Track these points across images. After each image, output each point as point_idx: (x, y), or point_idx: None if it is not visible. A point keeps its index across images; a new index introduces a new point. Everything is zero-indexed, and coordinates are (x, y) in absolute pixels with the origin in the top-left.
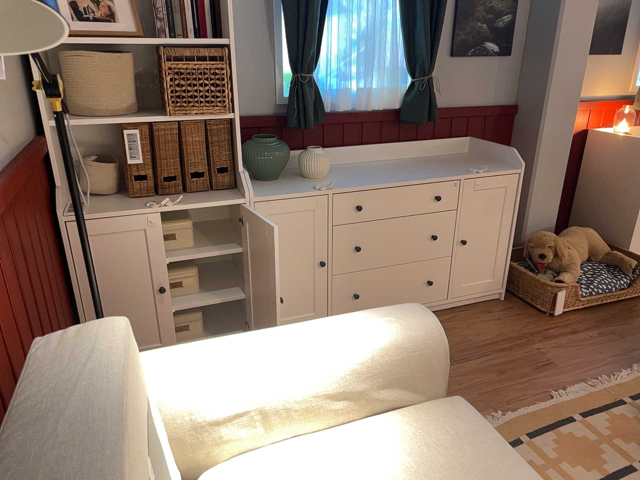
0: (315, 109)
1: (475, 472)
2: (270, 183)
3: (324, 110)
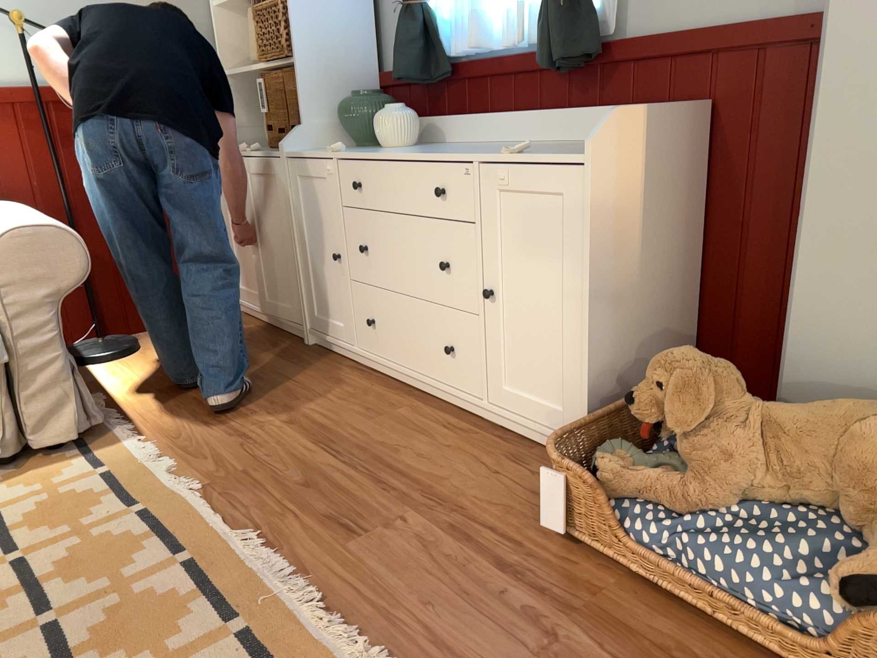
0: (420, 53)
1: None
2: (347, 149)
3: (445, 55)
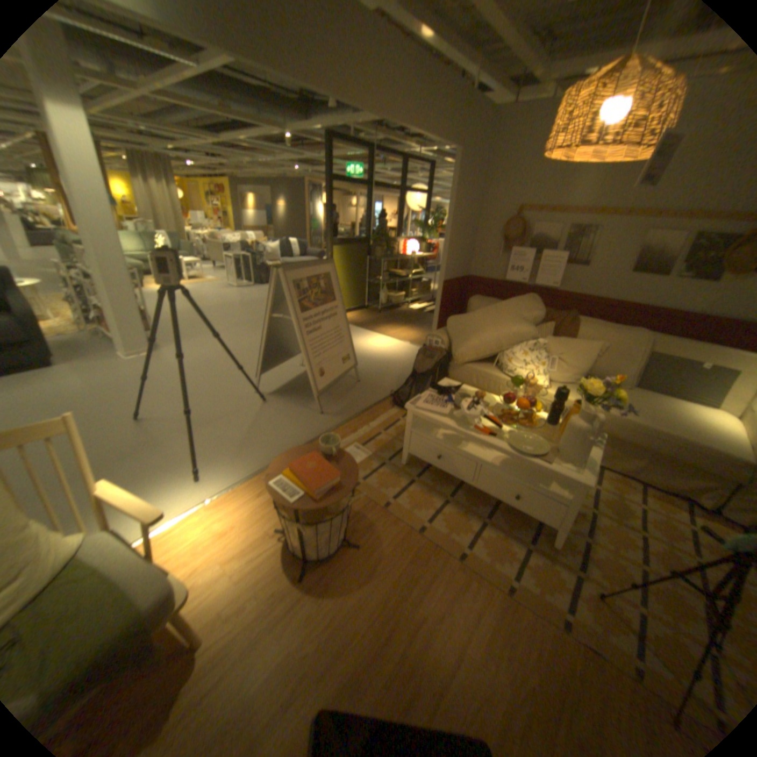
0: None
1: (699, 434)
2: None
3: None
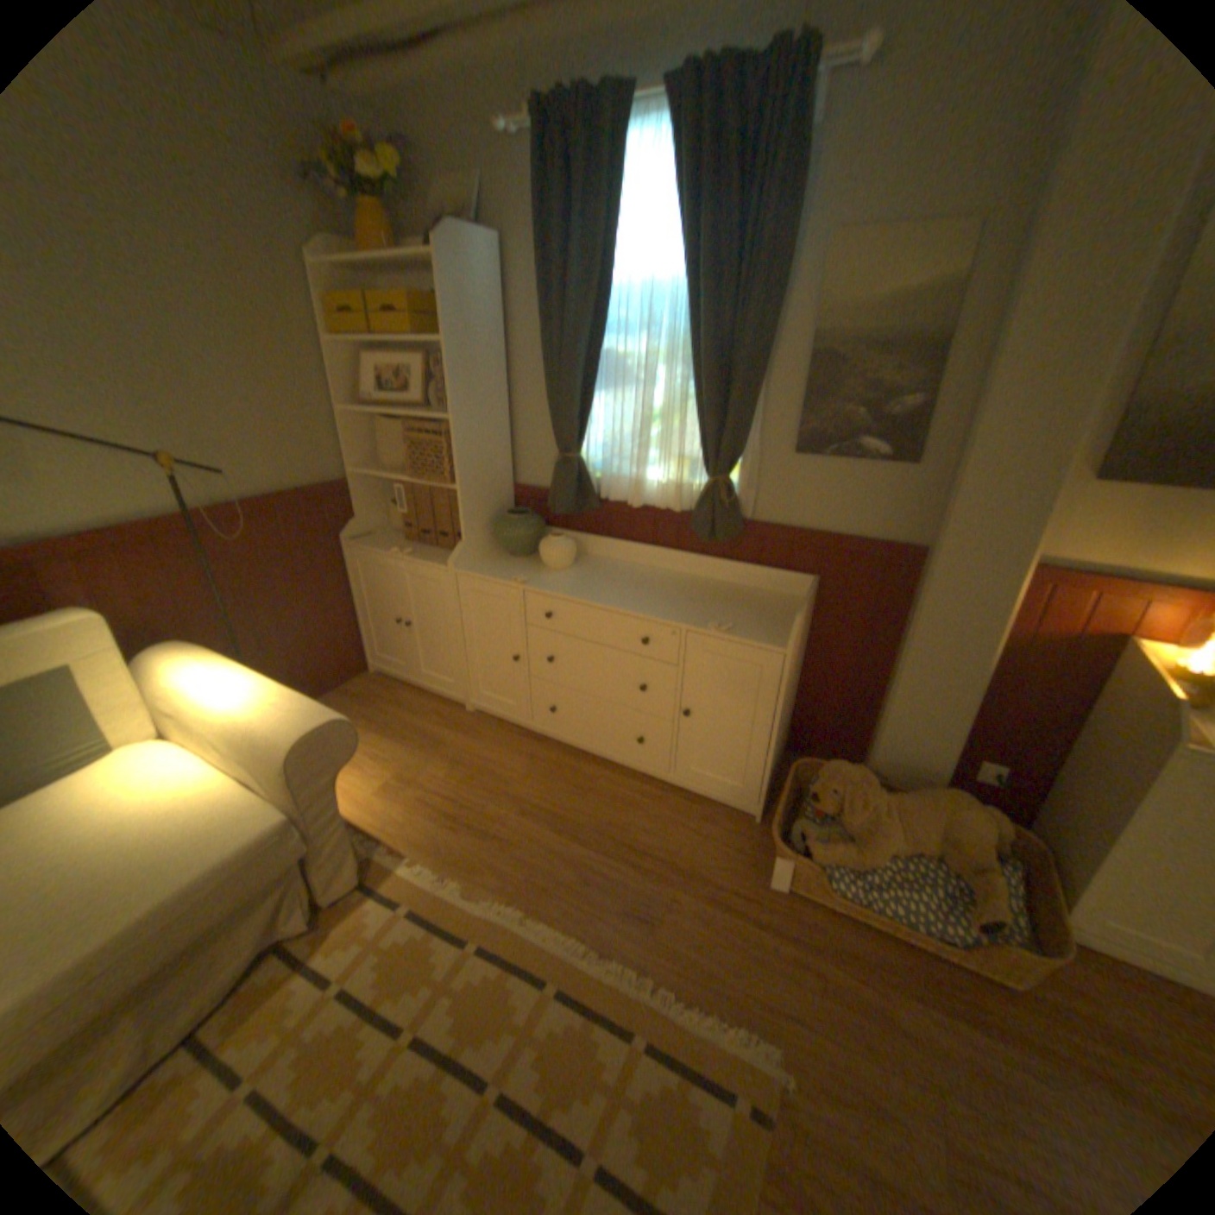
0: (577, 494)
1: (158, 862)
2: (507, 561)
3: (596, 496)
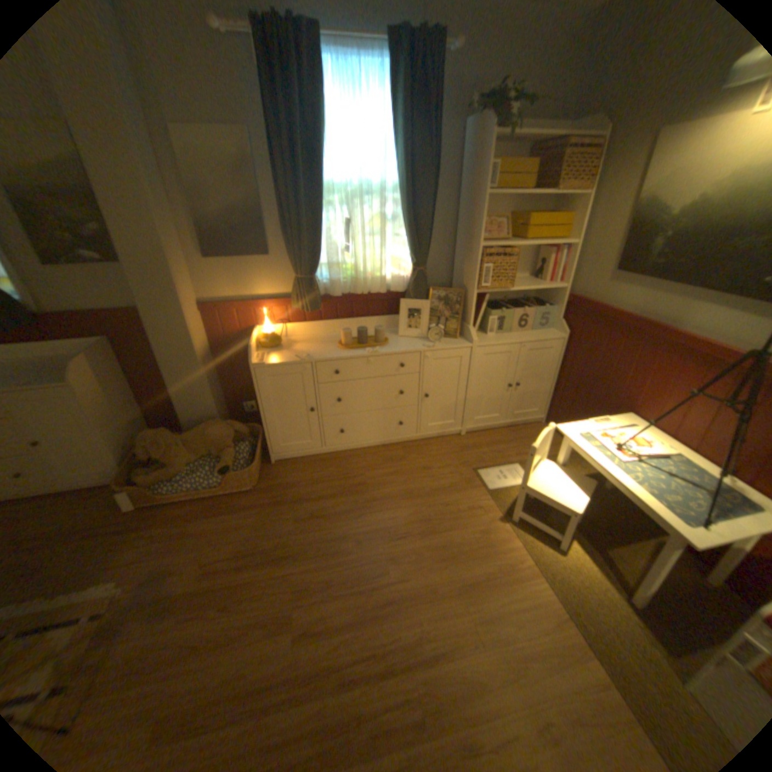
0: None
1: None
2: None
3: None
